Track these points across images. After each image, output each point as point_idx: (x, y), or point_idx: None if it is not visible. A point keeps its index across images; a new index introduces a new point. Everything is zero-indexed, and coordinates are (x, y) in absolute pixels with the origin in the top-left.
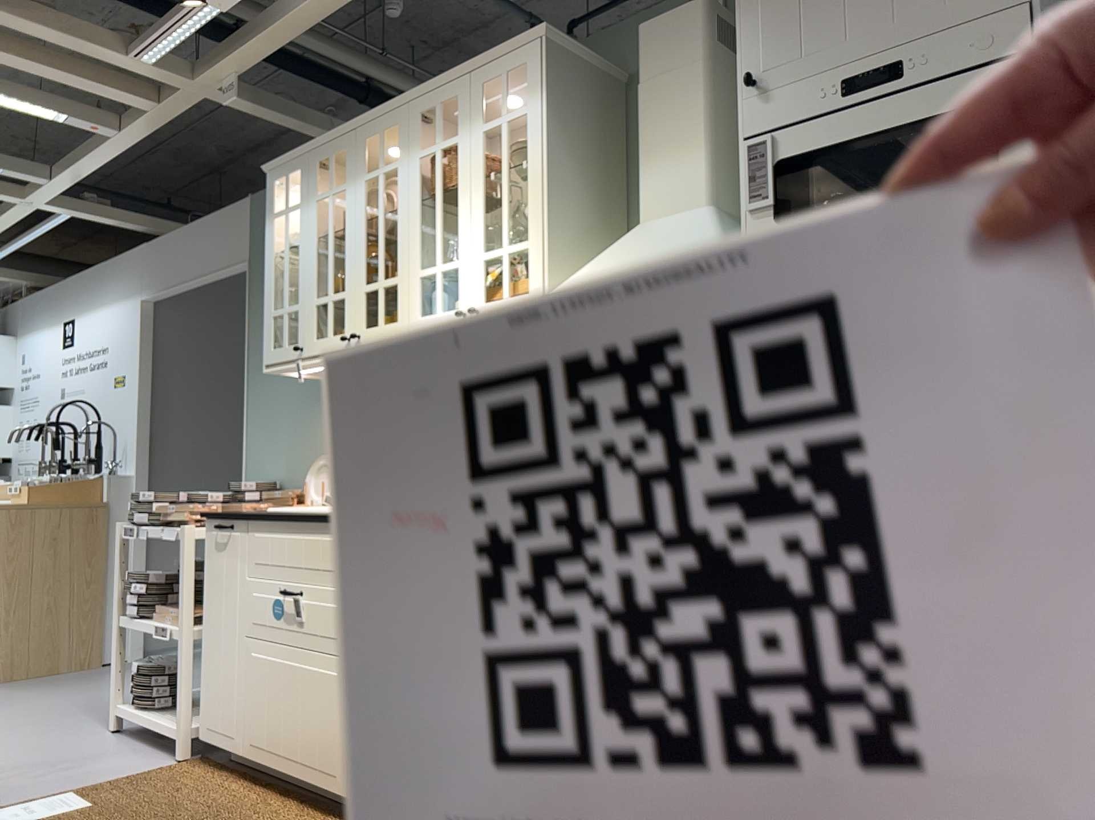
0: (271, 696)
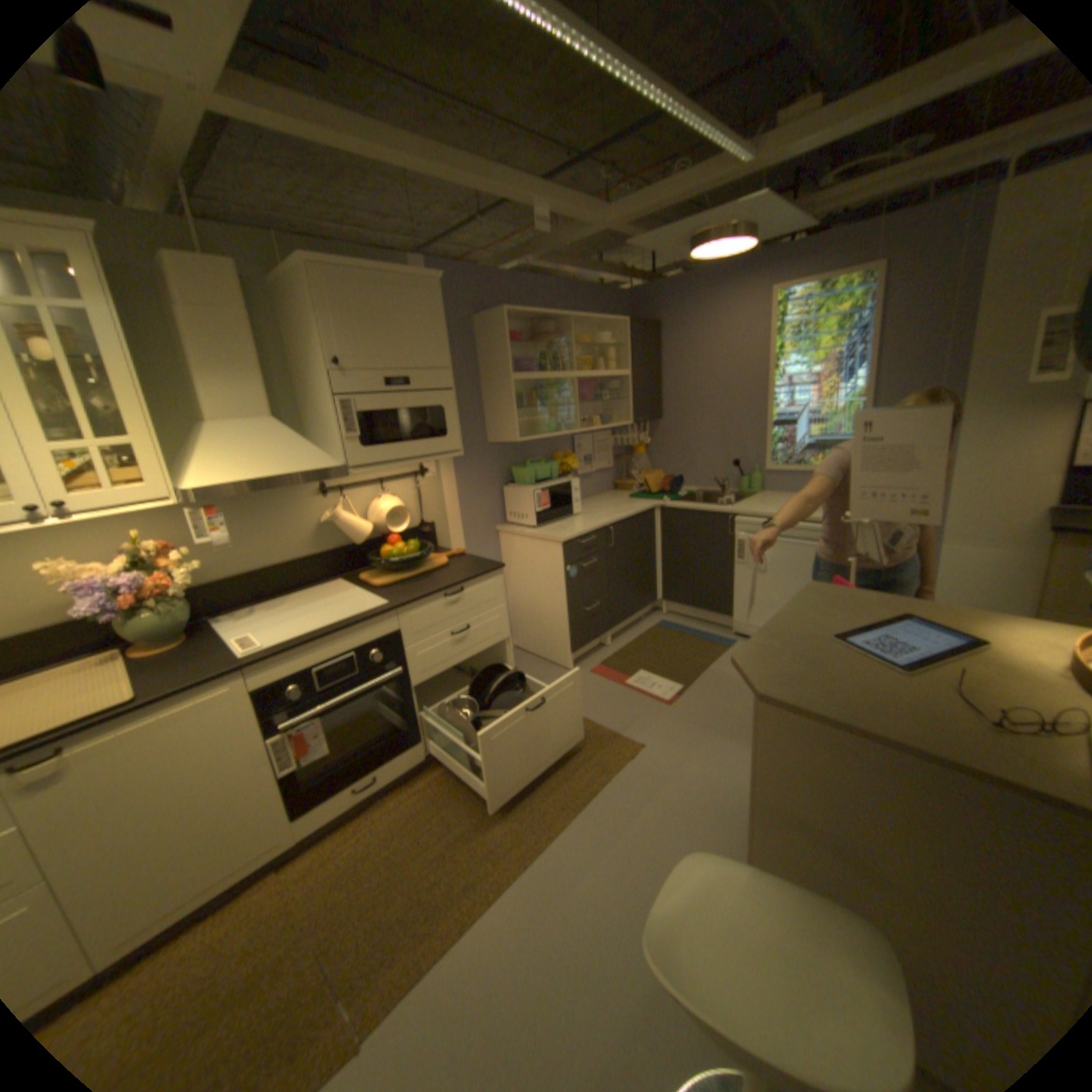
0: None
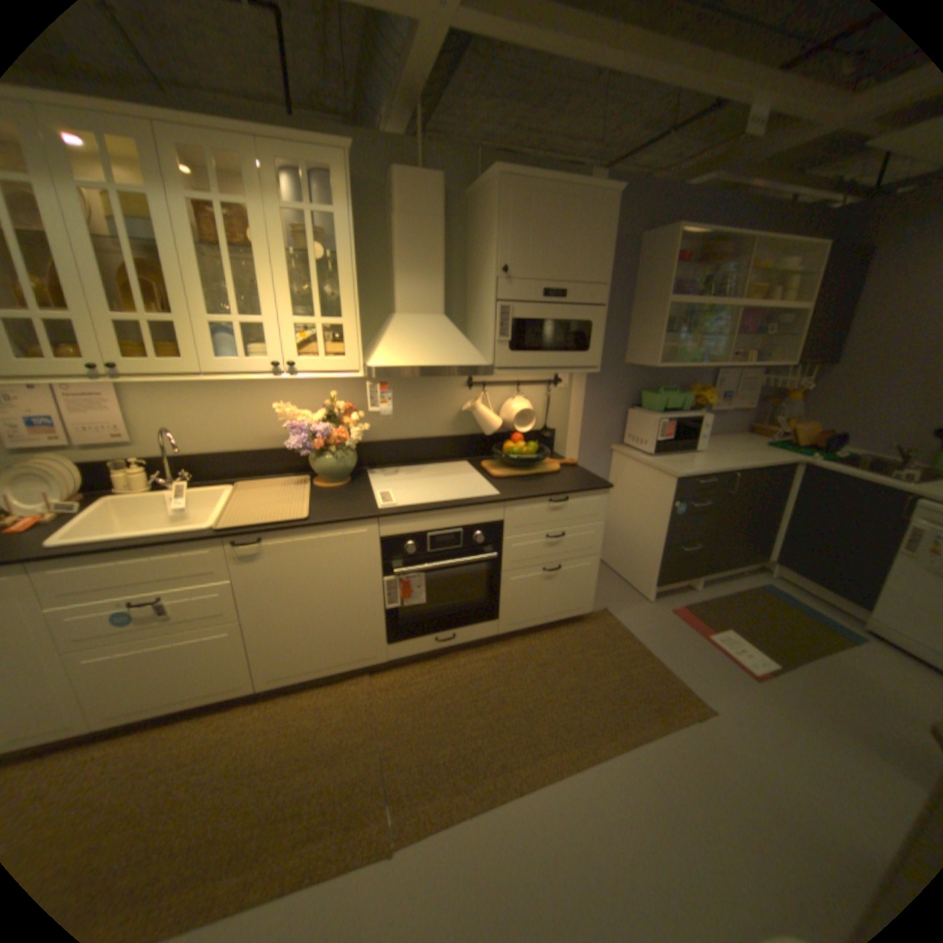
0: (129, 678)
